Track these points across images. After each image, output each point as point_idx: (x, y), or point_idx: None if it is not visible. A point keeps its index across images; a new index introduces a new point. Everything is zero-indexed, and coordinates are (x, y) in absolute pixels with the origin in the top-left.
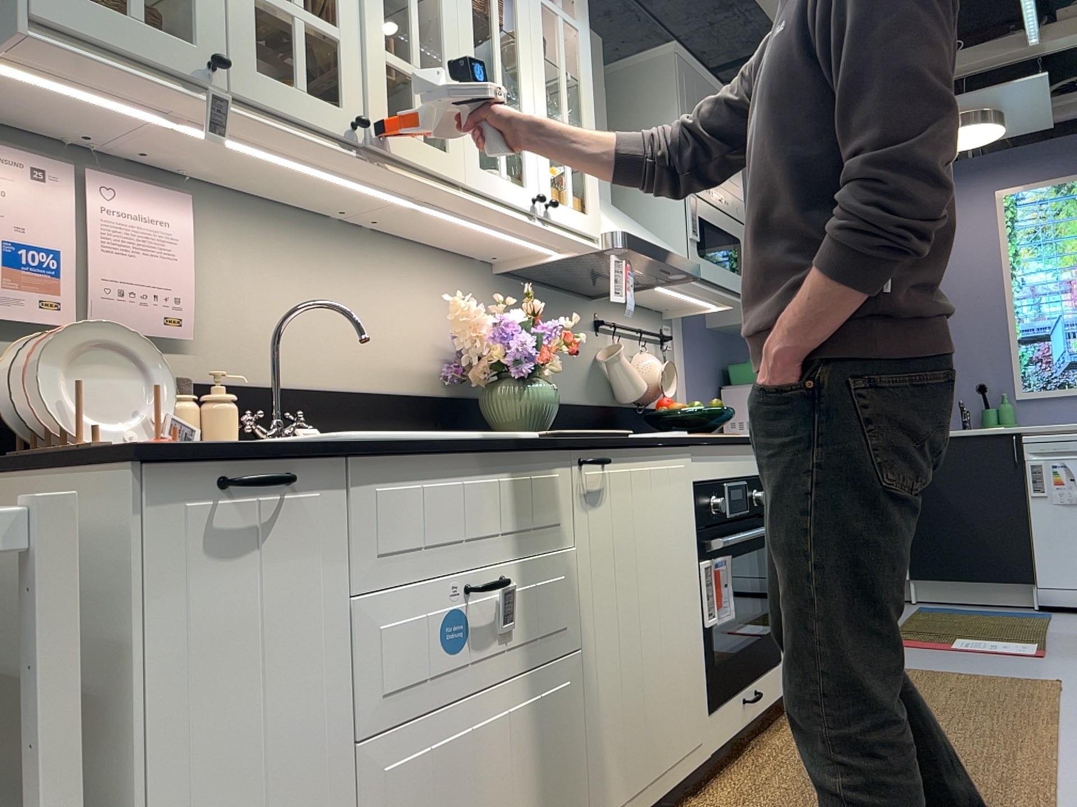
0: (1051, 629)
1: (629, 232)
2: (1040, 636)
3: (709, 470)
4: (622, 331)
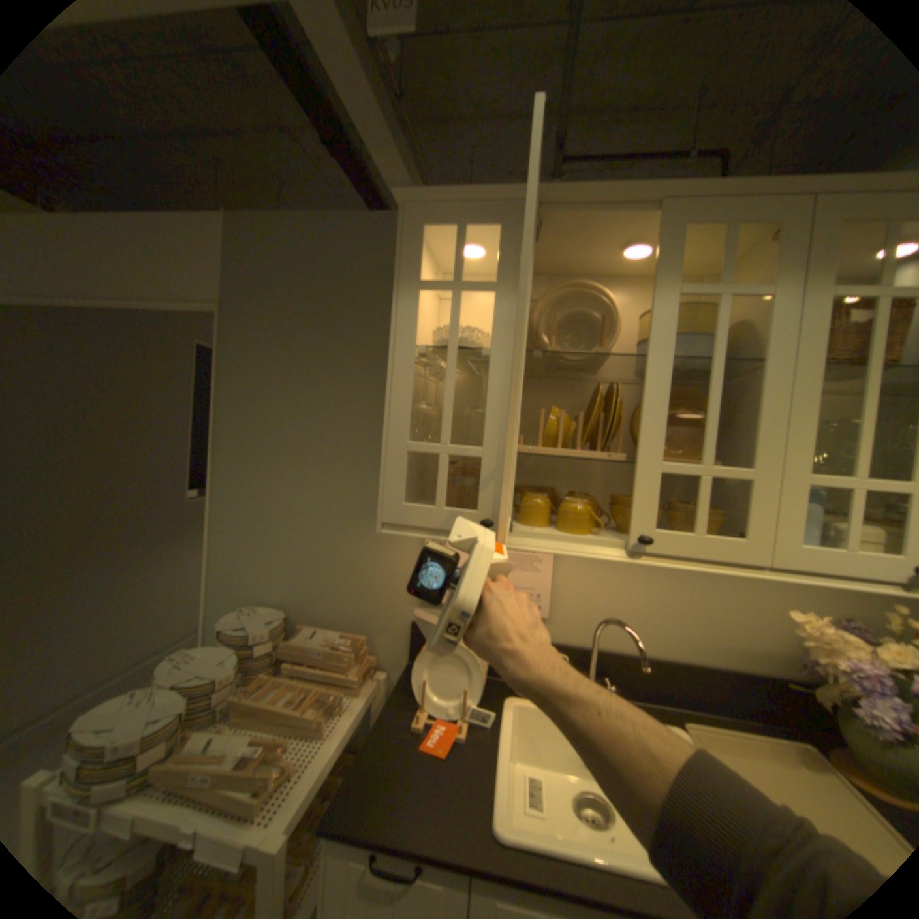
0: None
1: None
2: None
3: None
4: None
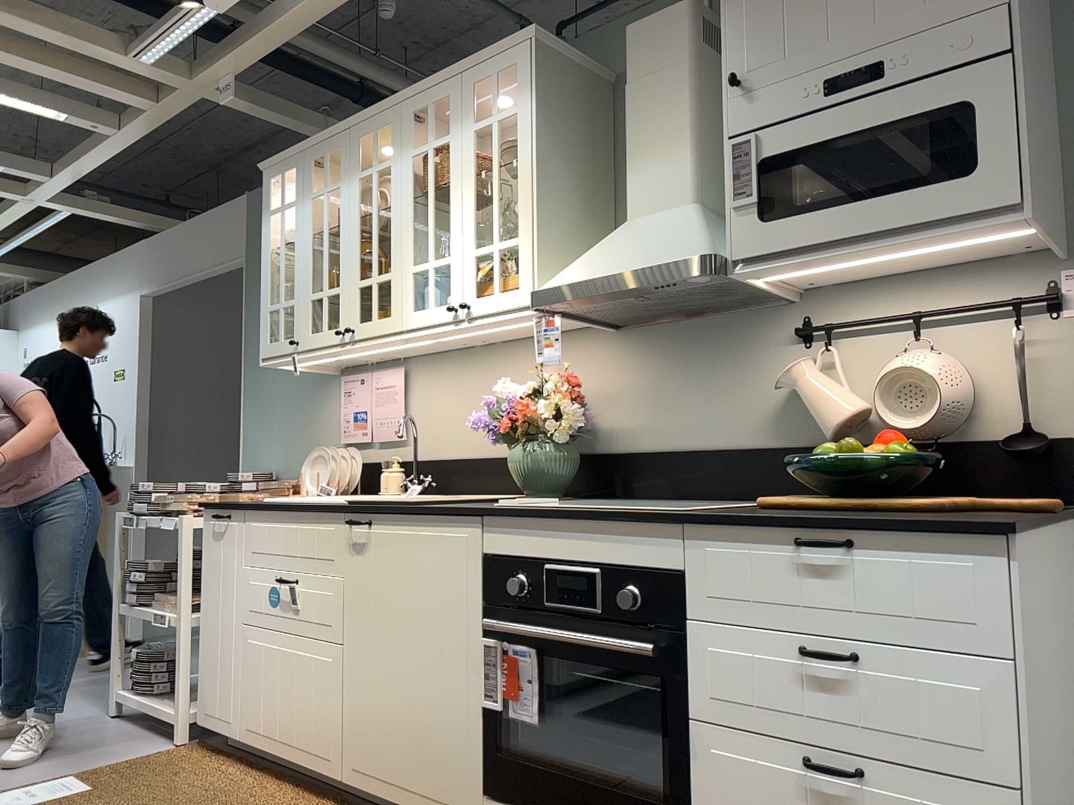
0: None
1: (559, 280)
2: None
3: (512, 546)
4: (877, 326)
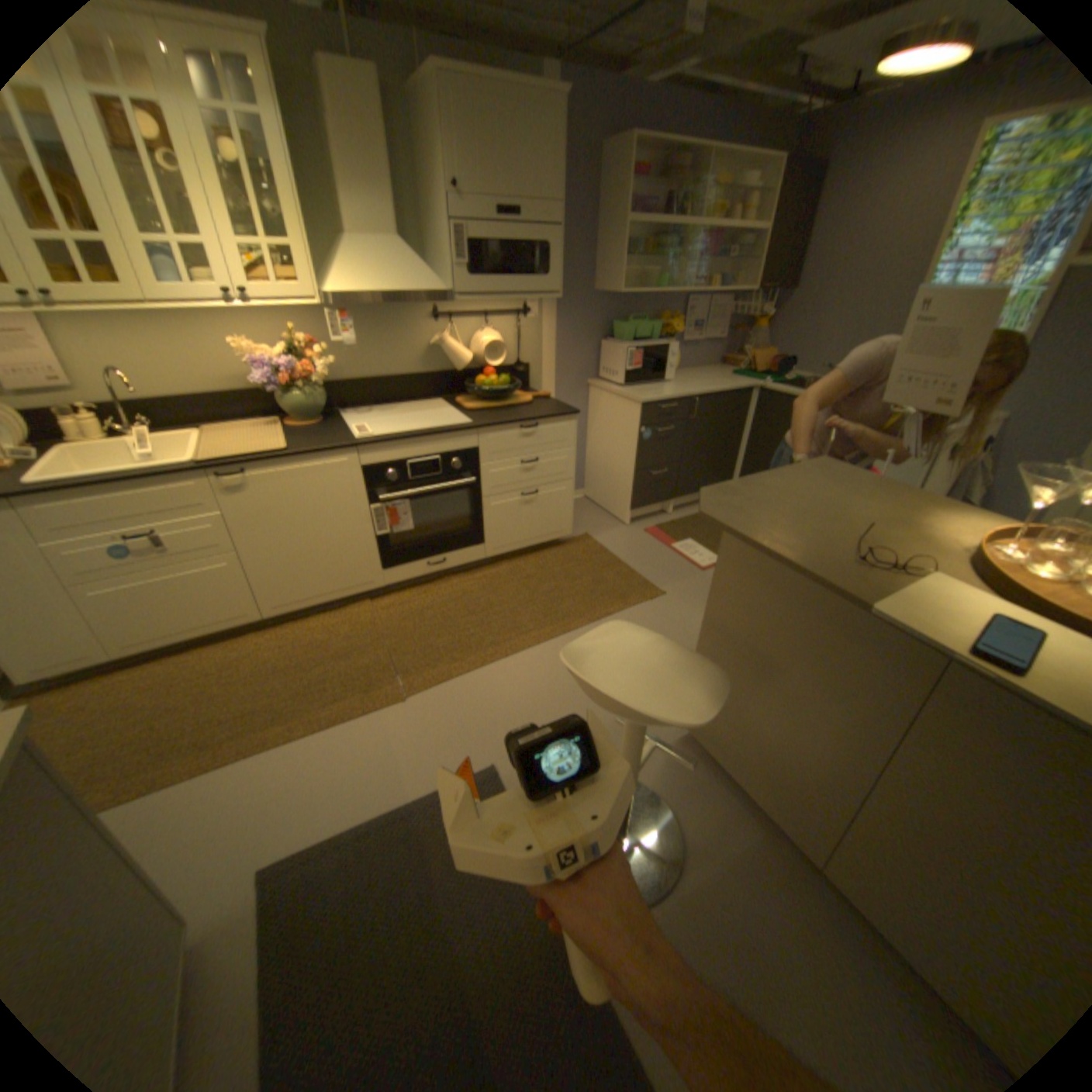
0: None
1: (345, 288)
2: None
3: (383, 458)
4: (467, 315)
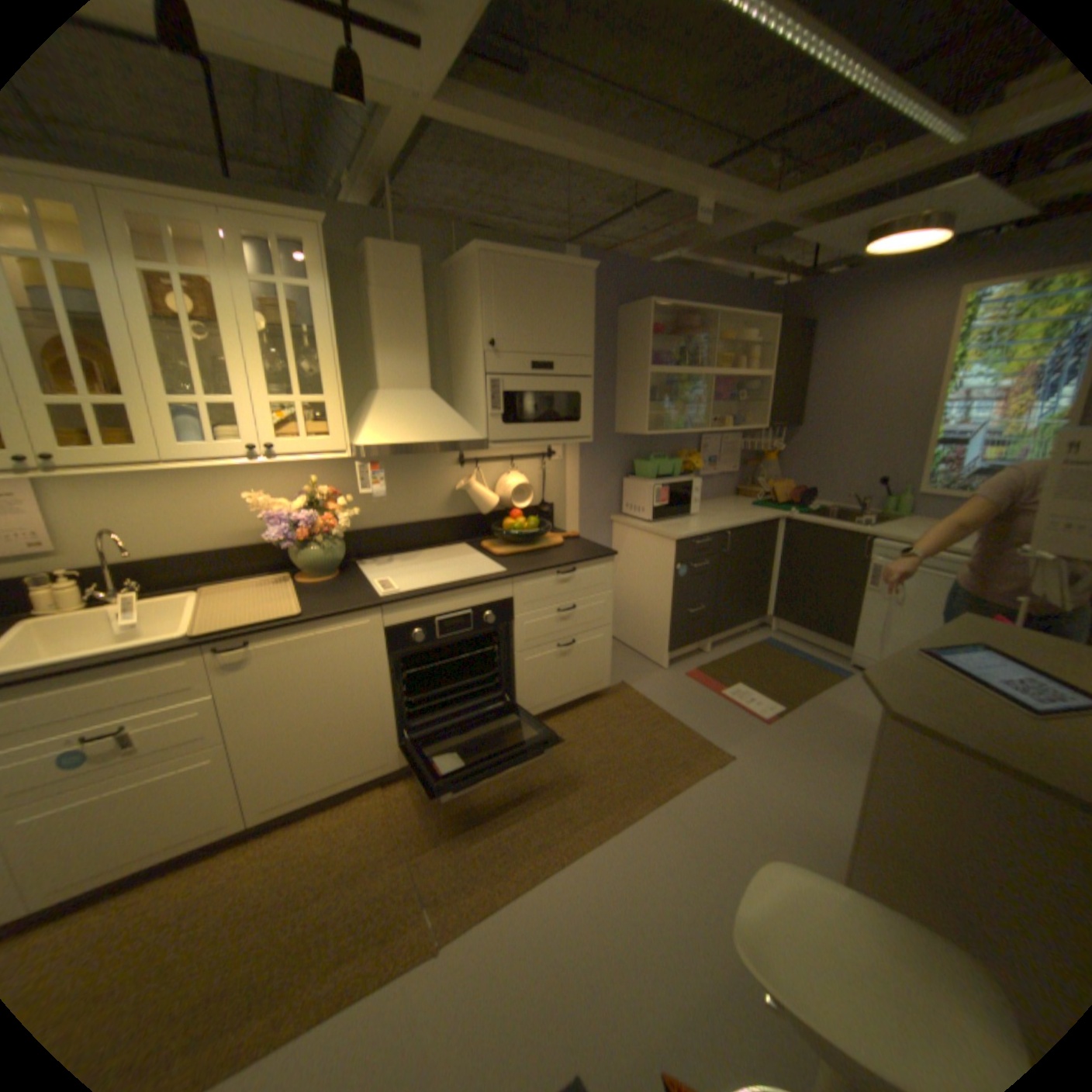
0: (826, 695)
1: (379, 440)
2: (803, 701)
3: (410, 616)
4: (493, 460)
